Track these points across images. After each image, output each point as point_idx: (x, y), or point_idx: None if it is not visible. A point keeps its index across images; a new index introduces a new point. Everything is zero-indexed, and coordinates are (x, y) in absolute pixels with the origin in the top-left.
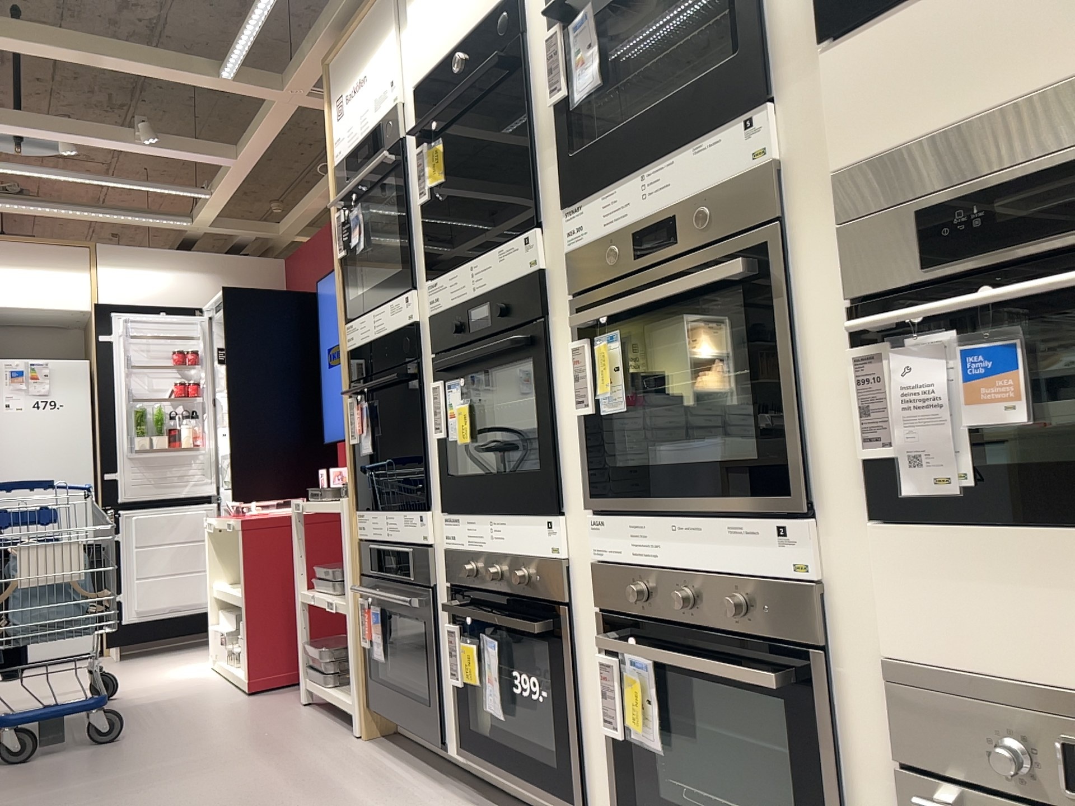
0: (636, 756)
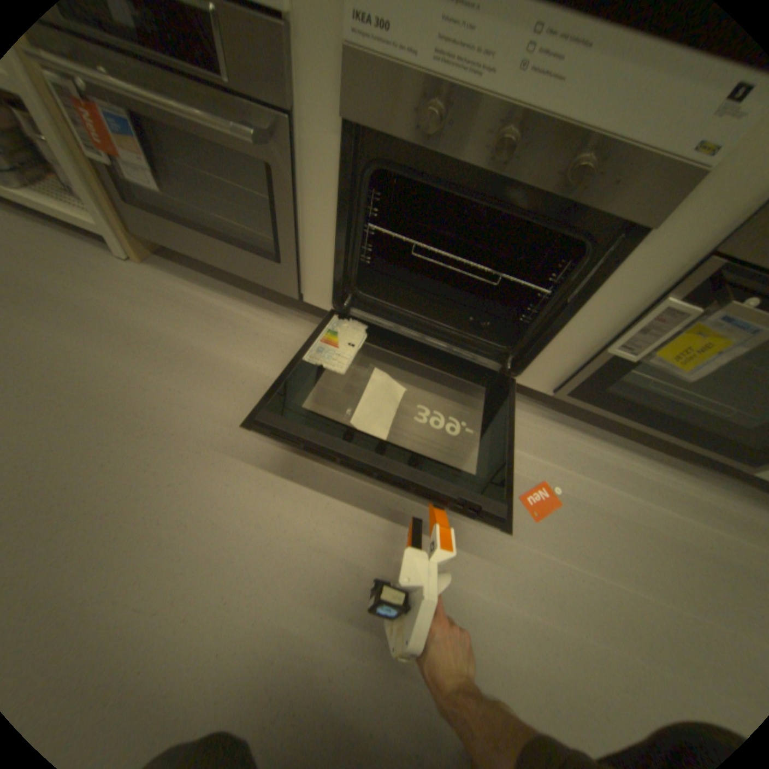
0: (634, 363)
